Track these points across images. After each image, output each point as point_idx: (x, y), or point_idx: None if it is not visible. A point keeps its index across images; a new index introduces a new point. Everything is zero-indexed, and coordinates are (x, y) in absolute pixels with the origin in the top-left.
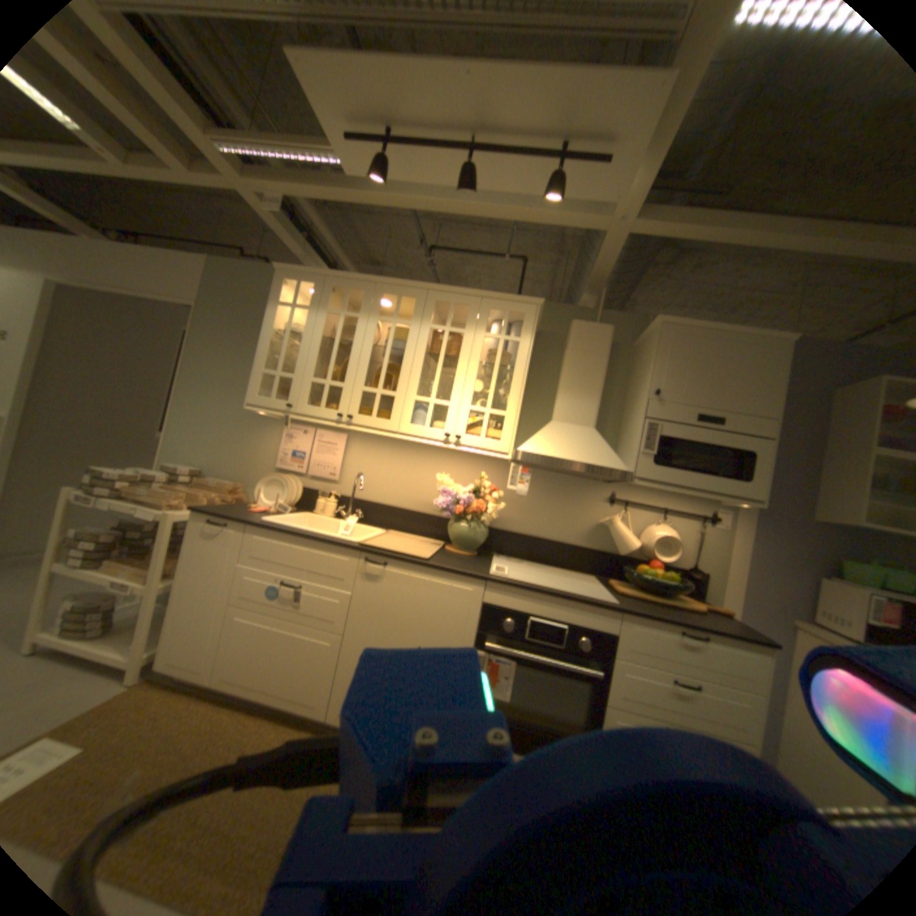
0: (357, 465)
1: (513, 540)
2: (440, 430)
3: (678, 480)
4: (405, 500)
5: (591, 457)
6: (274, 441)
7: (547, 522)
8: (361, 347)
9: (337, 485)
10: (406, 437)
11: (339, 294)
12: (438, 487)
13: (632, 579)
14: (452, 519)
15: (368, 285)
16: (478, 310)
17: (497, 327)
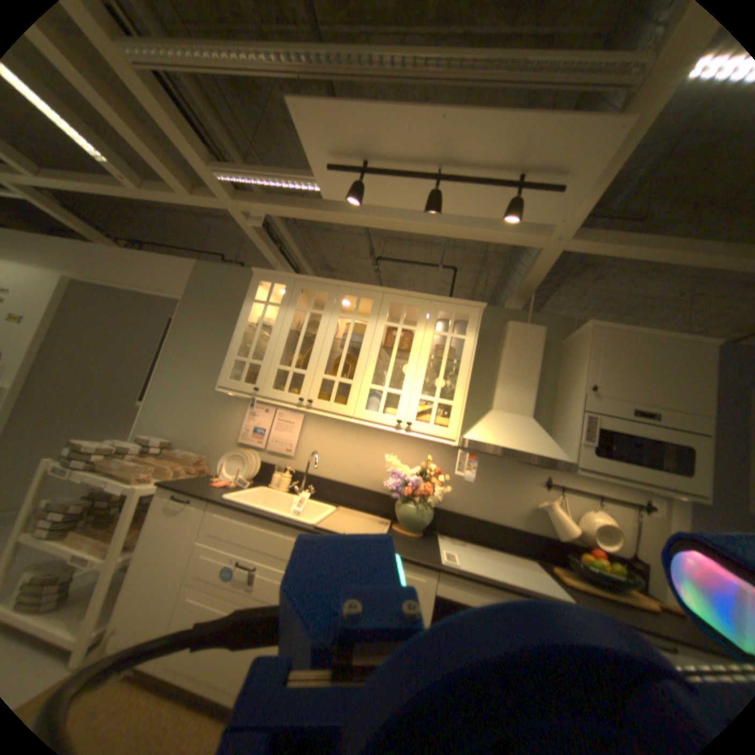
0: (311, 443)
1: (455, 521)
2: (392, 416)
3: (620, 472)
4: (353, 477)
5: (534, 446)
6: (238, 418)
7: (488, 503)
8: (323, 340)
9: (291, 461)
10: (360, 421)
11: (305, 294)
12: (385, 467)
13: (577, 568)
14: (399, 499)
15: (332, 288)
16: (427, 311)
17: (441, 325)
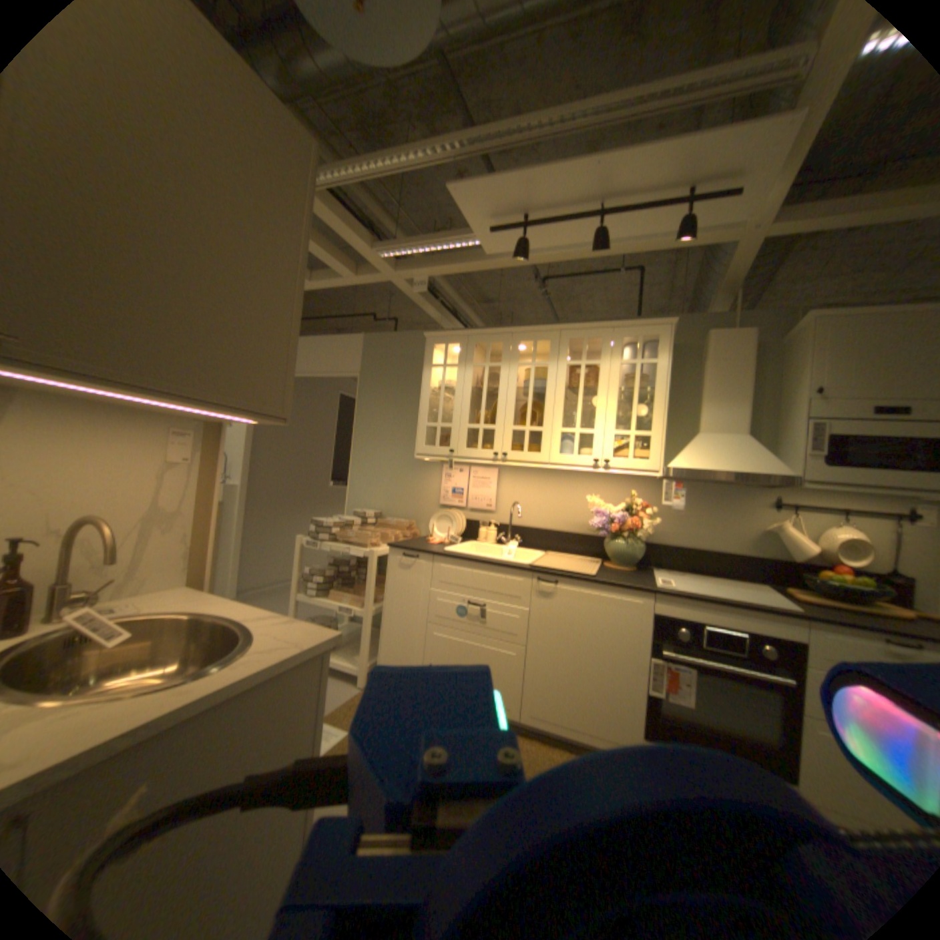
0: (508, 495)
1: (671, 554)
2: (588, 456)
3: (858, 478)
4: (556, 522)
5: (749, 465)
6: (434, 481)
7: (706, 533)
8: (505, 391)
9: (492, 514)
10: (556, 466)
11: (477, 347)
12: (588, 508)
13: (814, 586)
14: (607, 537)
15: (505, 336)
16: (611, 339)
17: (629, 350)
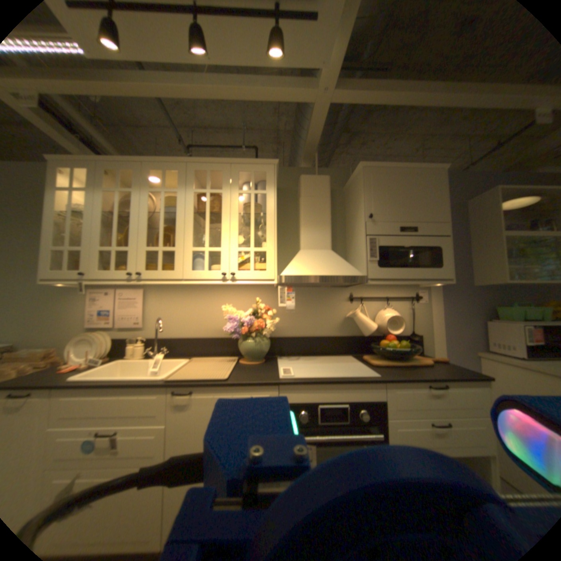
0: (155, 313)
1: (288, 343)
2: (217, 272)
3: (396, 275)
4: (199, 331)
5: (334, 270)
6: (77, 307)
7: (310, 324)
8: (137, 216)
9: (140, 332)
10: (190, 282)
11: (111, 177)
12: (224, 316)
13: (377, 352)
14: (239, 339)
15: (134, 165)
16: (229, 174)
17: (246, 188)
